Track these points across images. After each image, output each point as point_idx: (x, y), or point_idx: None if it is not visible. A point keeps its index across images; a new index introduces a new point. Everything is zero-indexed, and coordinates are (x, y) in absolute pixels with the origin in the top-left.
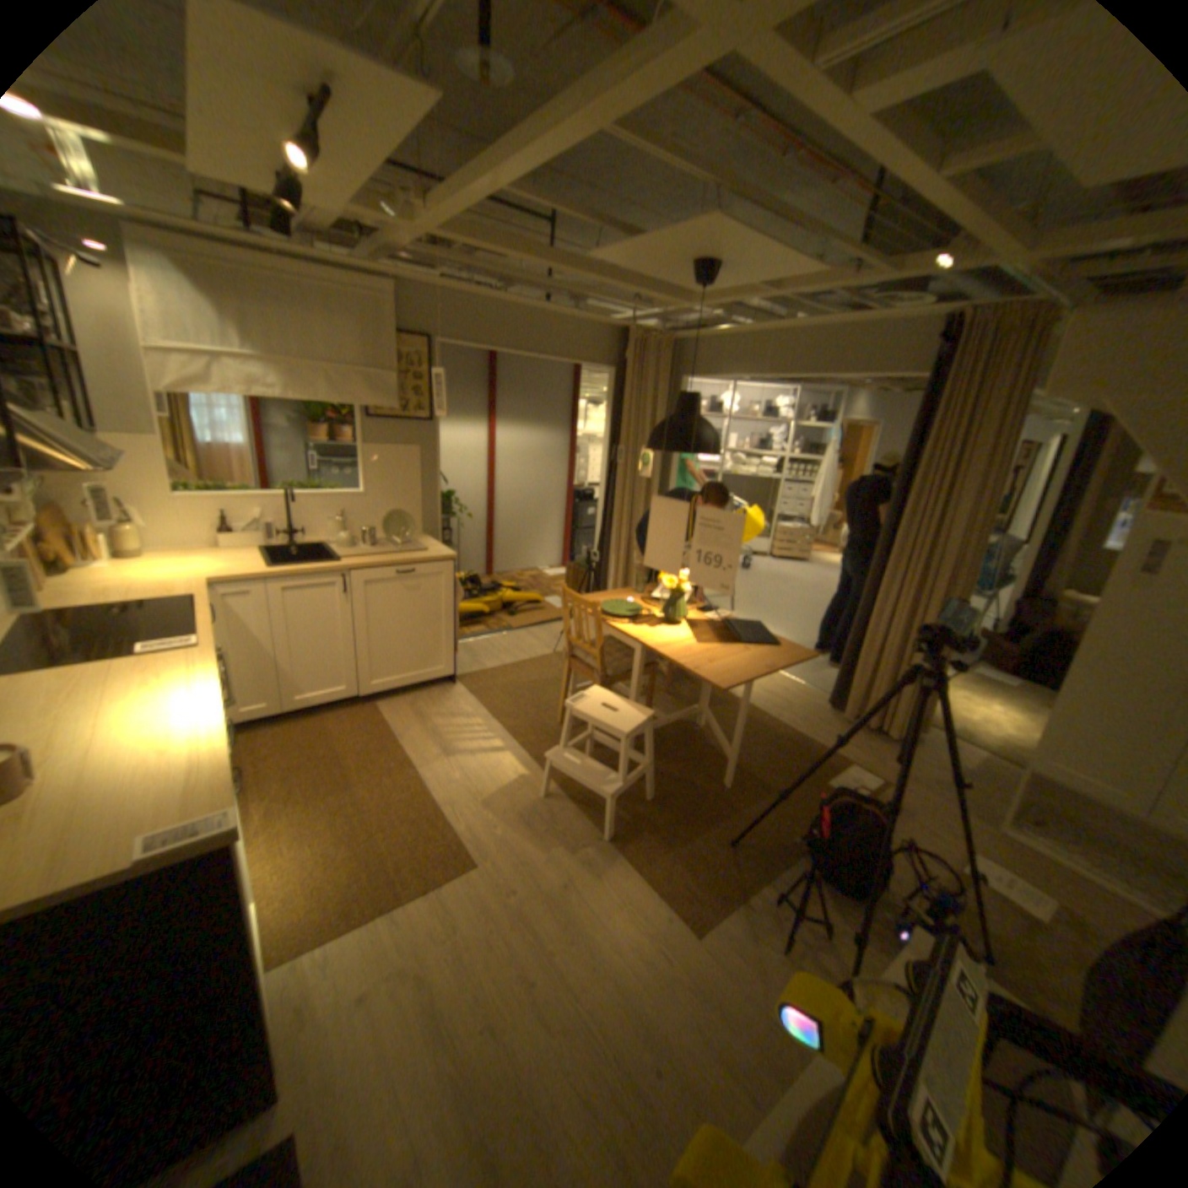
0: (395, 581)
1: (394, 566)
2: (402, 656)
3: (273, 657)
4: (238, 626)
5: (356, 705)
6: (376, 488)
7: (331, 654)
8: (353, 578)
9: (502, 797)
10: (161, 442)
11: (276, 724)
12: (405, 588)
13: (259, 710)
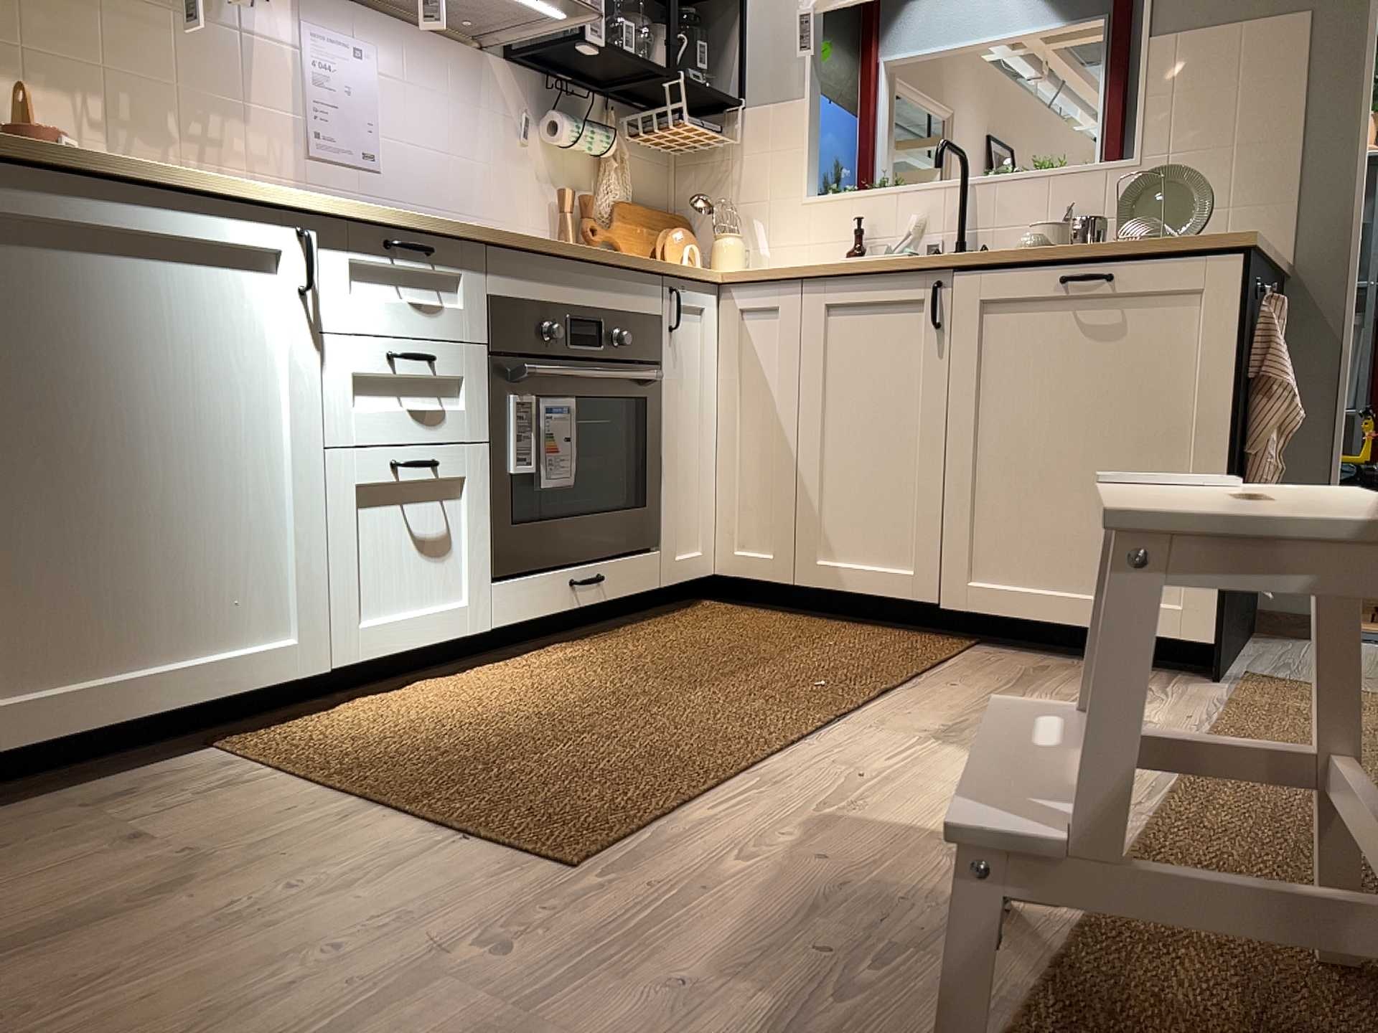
0: (1058, 308)
1: (1056, 262)
2: (1059, 531)
3: (796, 453)
4: (757, 377)
5: (941, 634)
6: (1166, 148)
7: (899, 478)
8: (958, 290)
9: (886, 839)
10: (813, 113)
11: (793, 612)
12: (1083, 330)
13: (764, 562)
